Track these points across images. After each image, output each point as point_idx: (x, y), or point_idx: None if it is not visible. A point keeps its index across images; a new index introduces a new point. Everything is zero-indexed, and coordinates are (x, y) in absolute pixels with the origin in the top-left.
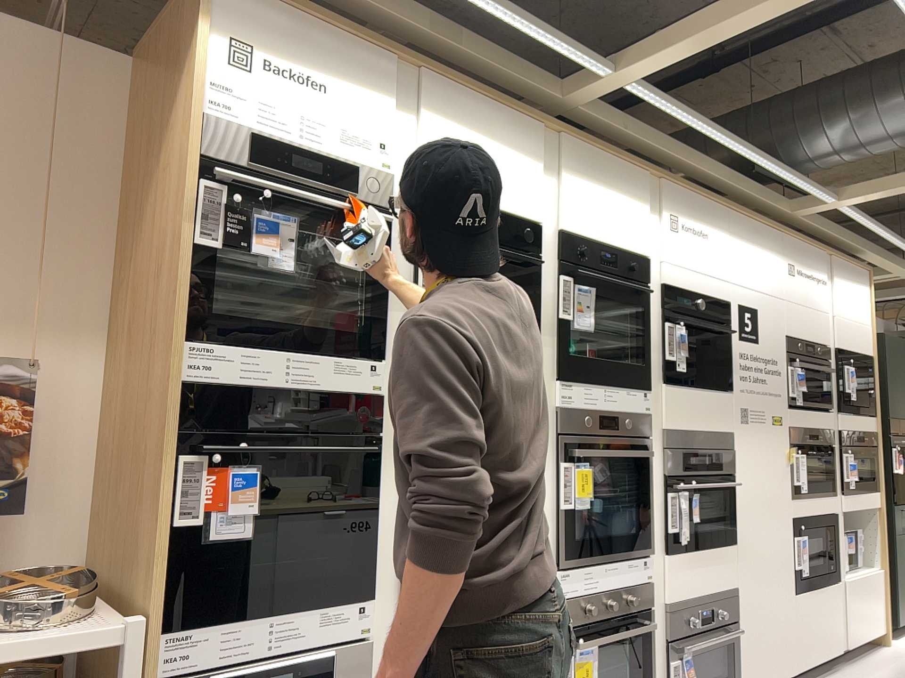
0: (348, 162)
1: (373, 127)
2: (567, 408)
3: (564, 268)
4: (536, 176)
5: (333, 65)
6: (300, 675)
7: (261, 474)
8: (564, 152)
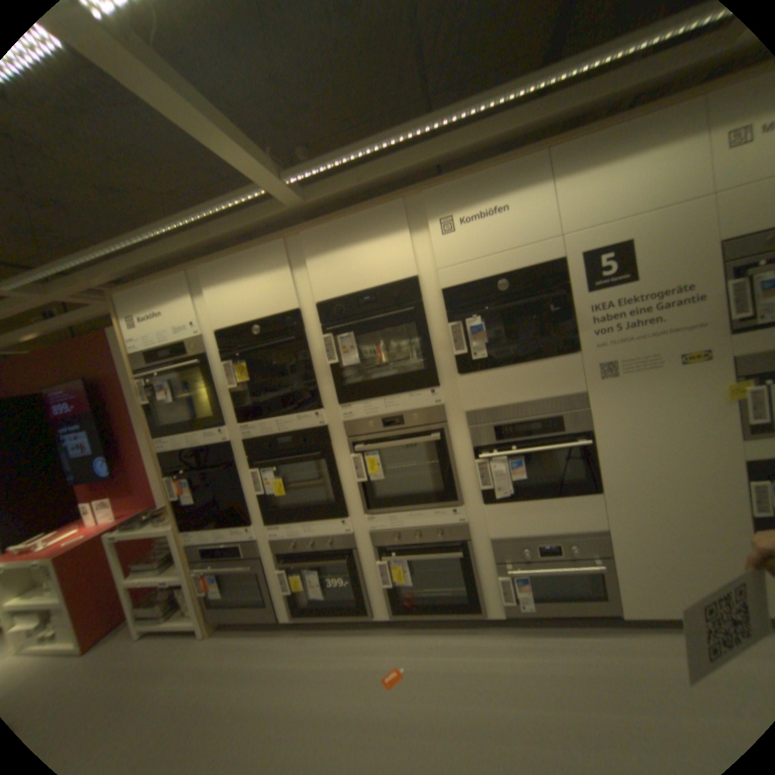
0: (175, 339)
1: (179, 313)
2: (355, 421)
3: (326, 326)
4: (286, 272)
5: (153, 296)
6: (227, 557)
7: (184, 486)
8: (306, 236)
